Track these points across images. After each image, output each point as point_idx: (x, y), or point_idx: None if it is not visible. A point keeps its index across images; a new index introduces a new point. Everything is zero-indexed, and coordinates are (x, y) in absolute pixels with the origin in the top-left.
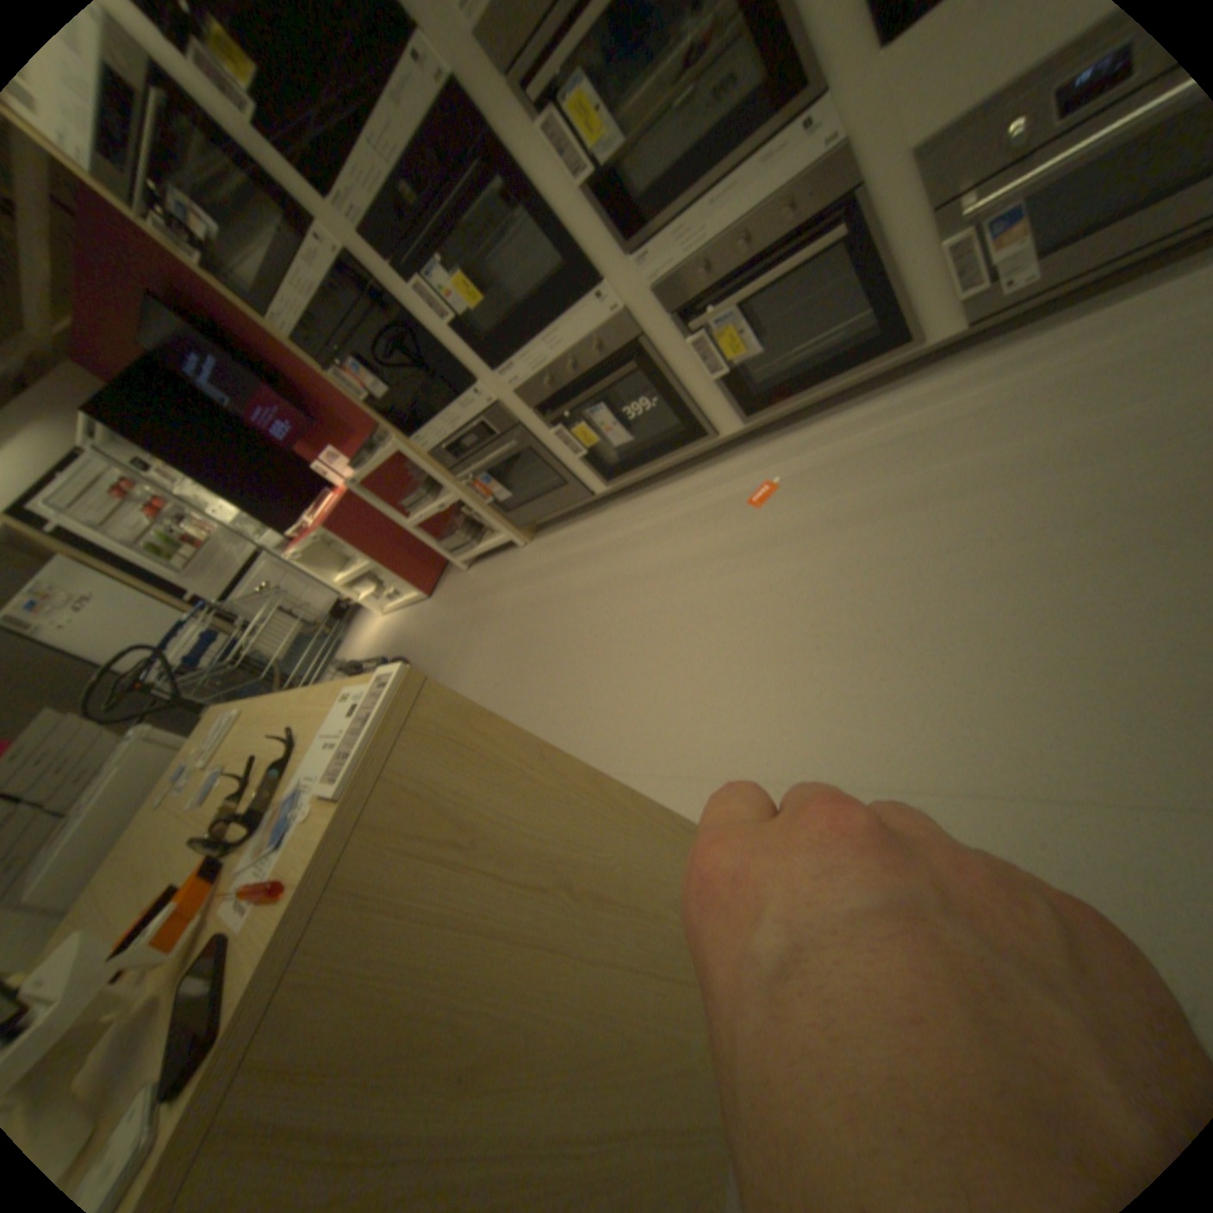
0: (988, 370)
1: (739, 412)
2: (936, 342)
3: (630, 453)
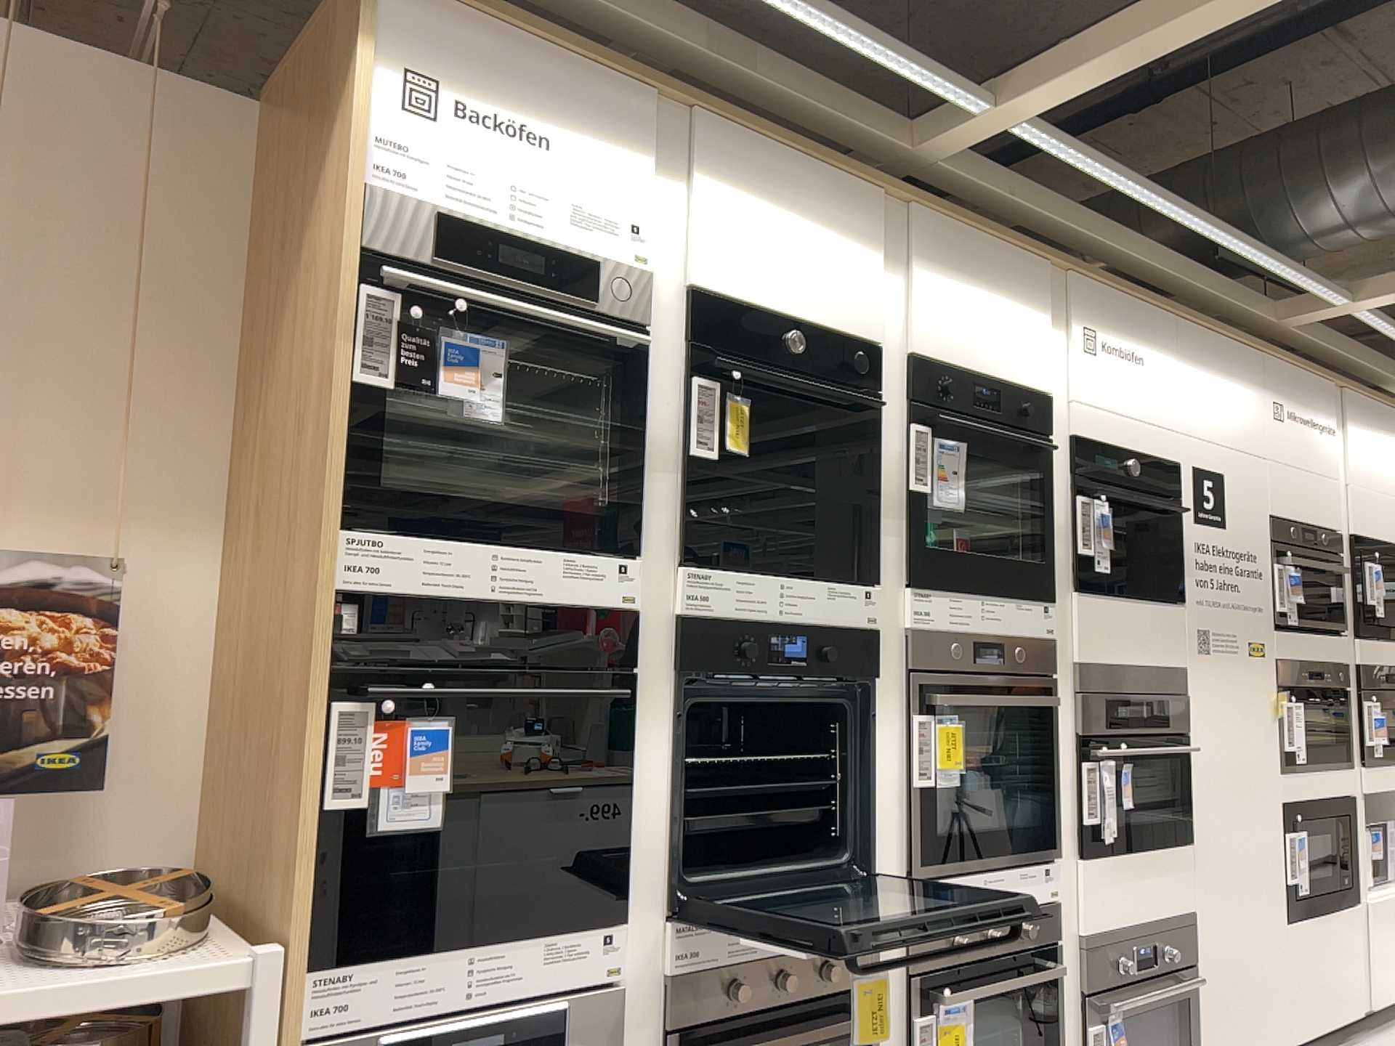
0: None
1: None
2: None
3: None
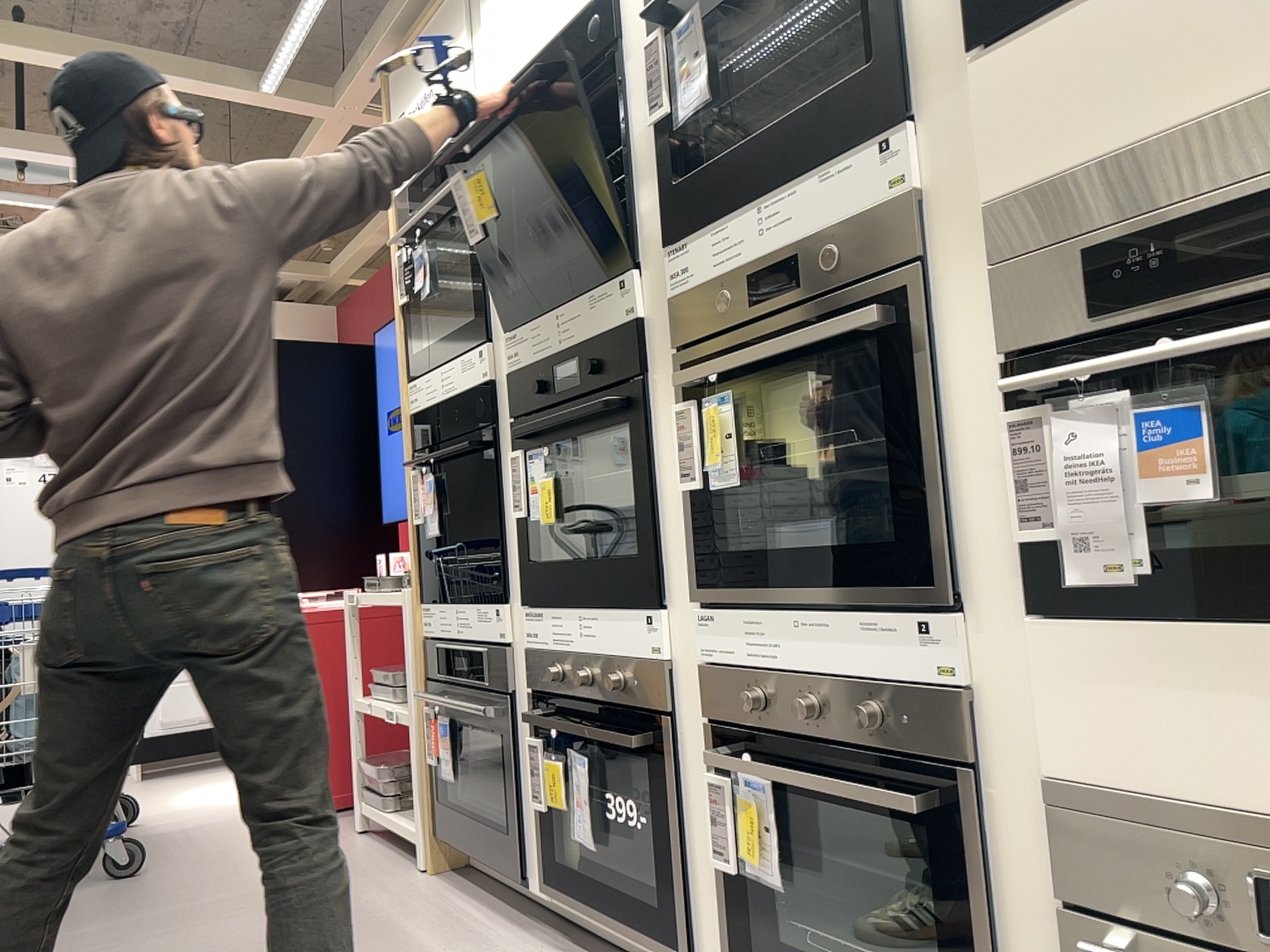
0: None
1: None
2: None
3: (601, 876)
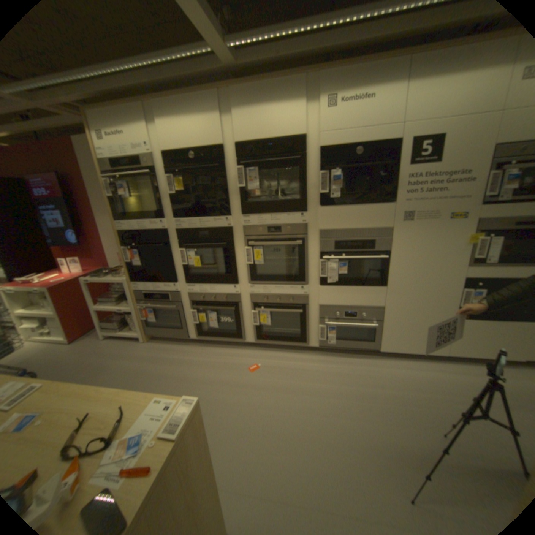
0: (320, 362)
1: (254, 338)
2: (310, 347)
3: (210, 332)
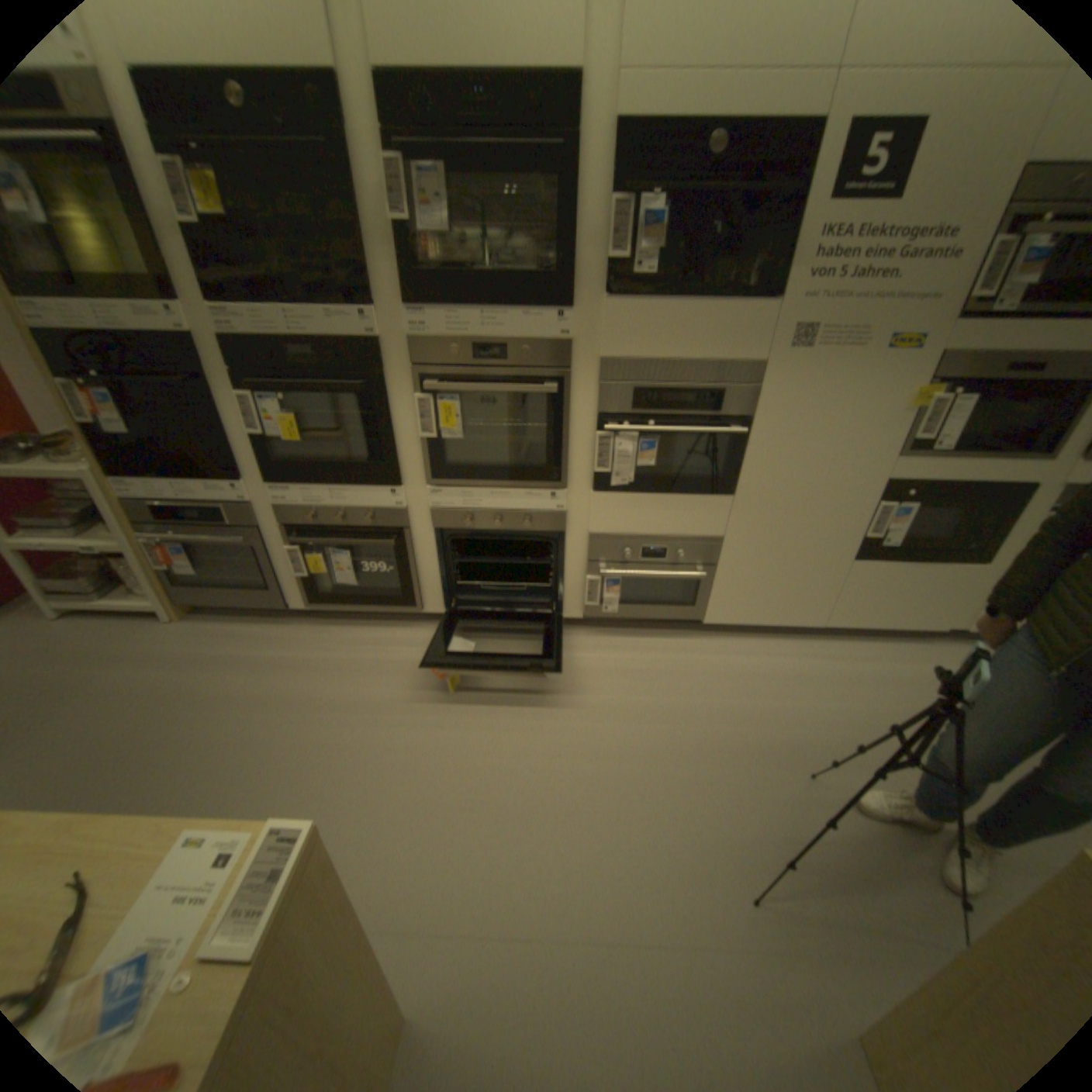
0: (584, 647)
1: (442, 605)
2: (563, 619)
3: (339, 593)
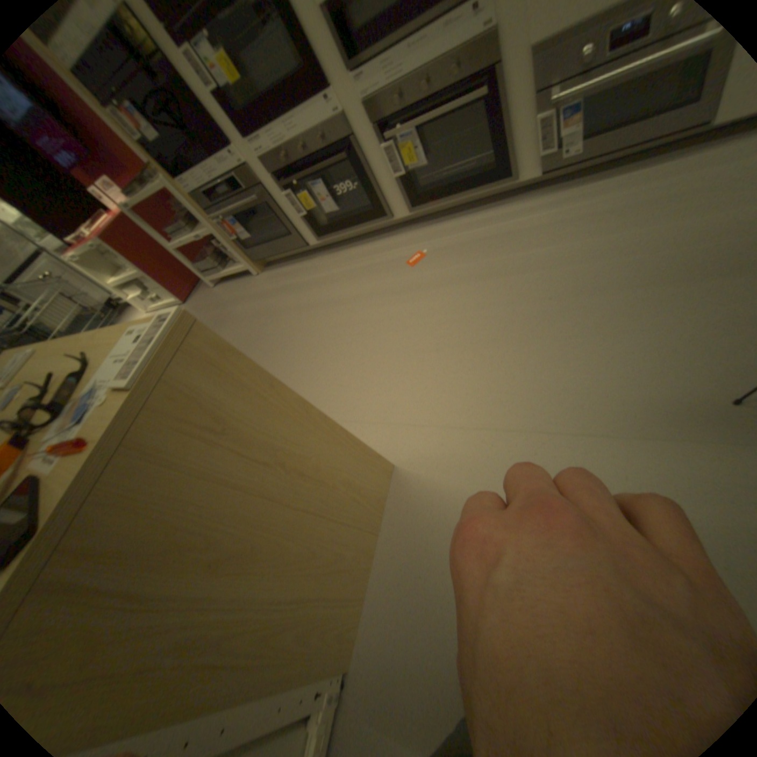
0: (546, 202)
1: (406, 204)
2: (522, 180)
3: (334, 221)
